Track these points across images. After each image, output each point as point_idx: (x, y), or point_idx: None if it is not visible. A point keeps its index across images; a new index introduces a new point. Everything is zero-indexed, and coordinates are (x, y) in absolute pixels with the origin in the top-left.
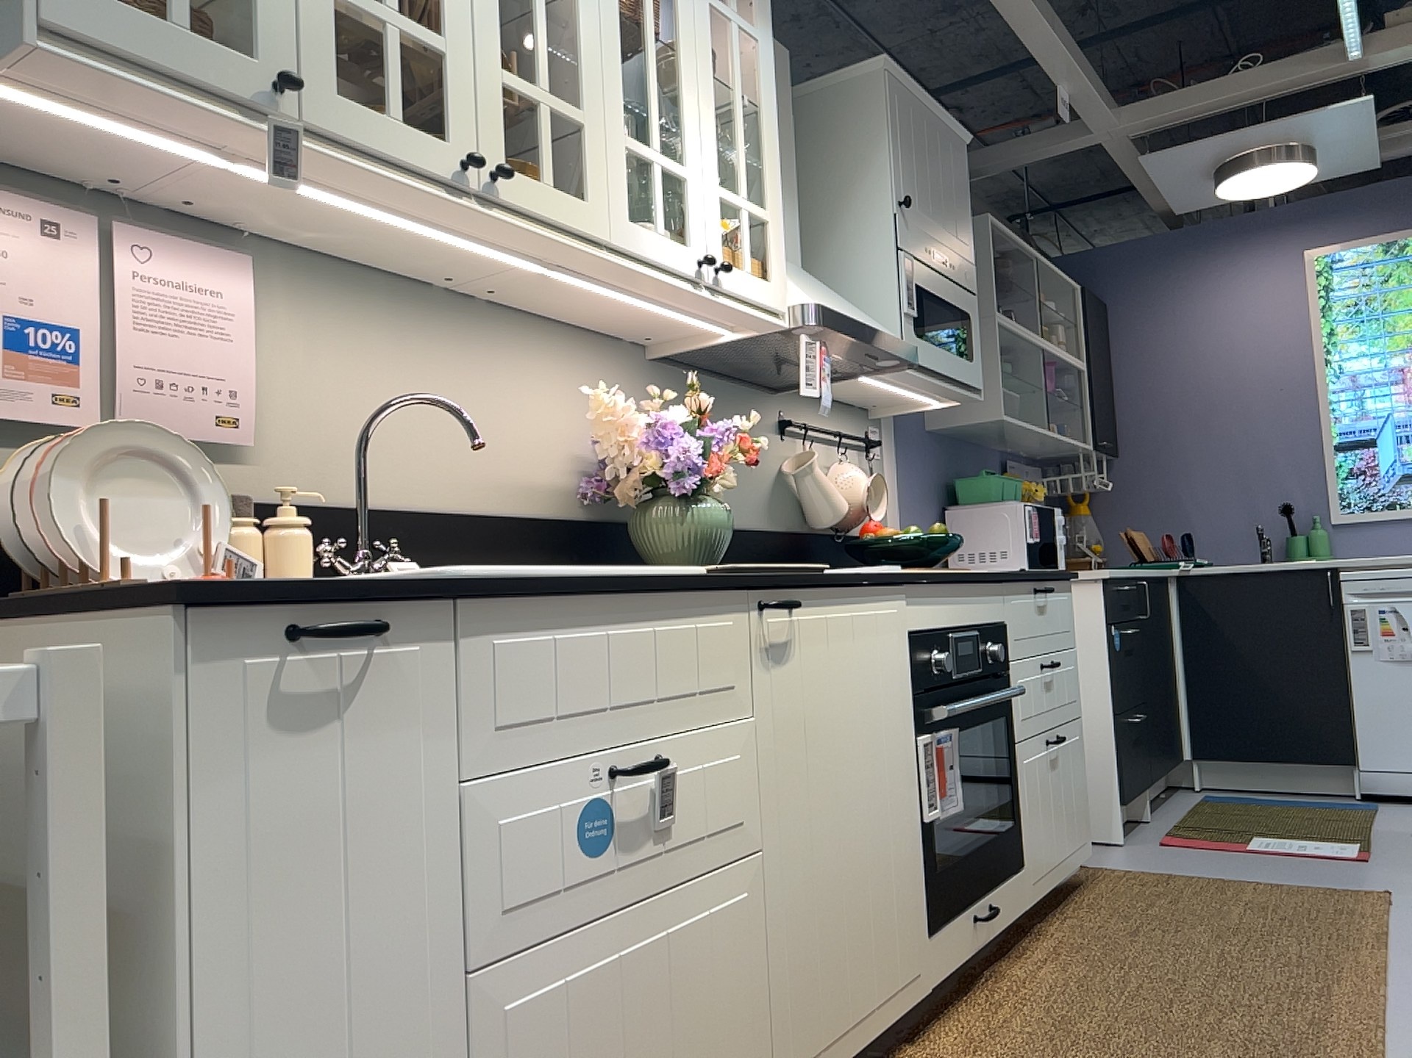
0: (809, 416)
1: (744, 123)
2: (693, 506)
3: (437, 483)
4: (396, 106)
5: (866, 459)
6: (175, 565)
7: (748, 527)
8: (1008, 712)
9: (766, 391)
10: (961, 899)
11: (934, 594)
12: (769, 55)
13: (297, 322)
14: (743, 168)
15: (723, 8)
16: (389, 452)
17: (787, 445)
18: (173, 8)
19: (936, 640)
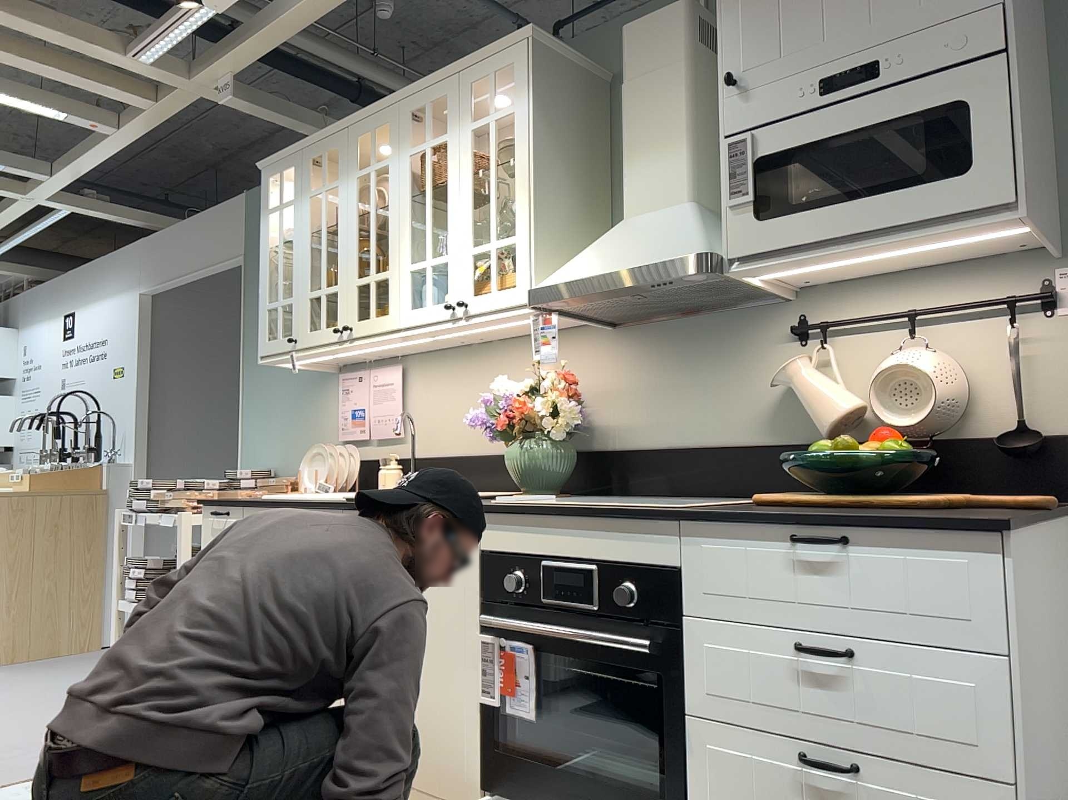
0: (857, 306)
1: (493, 187)
2: (513, 447)
3: (470, 441)
4: (322, 323)
5: (1010, 326)
6: (306, 488)
7: (726, 444)
8: (671, 674)
9: (767, 305)
10: (533, 798)
11: (519, 524)
12: (522, 113)
13: (420, 382)
14: (491, 220)
15: (480, 122)
16: (450, 429)
17: (806, 350)
18: (278, 333)
19: (520, 564)
